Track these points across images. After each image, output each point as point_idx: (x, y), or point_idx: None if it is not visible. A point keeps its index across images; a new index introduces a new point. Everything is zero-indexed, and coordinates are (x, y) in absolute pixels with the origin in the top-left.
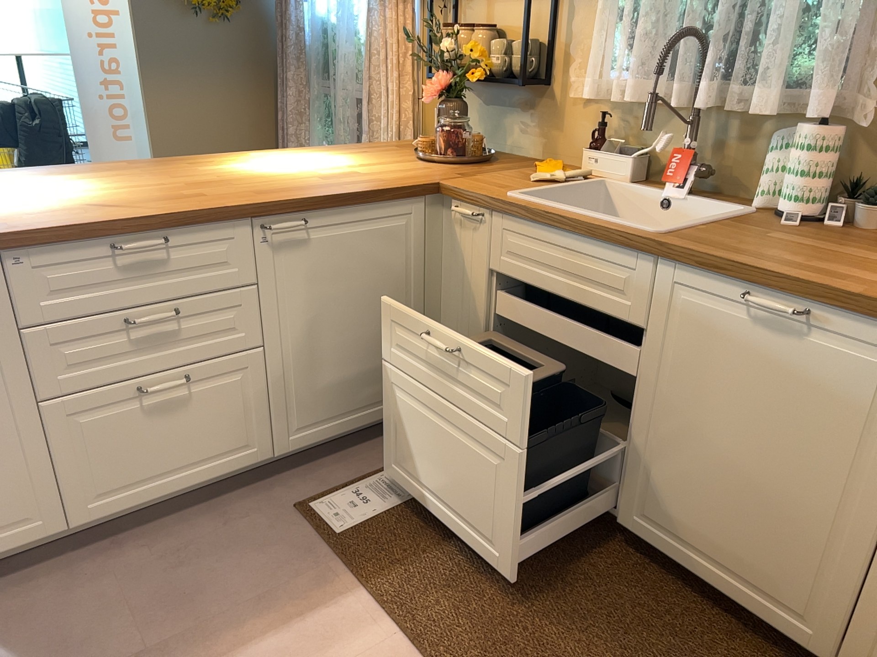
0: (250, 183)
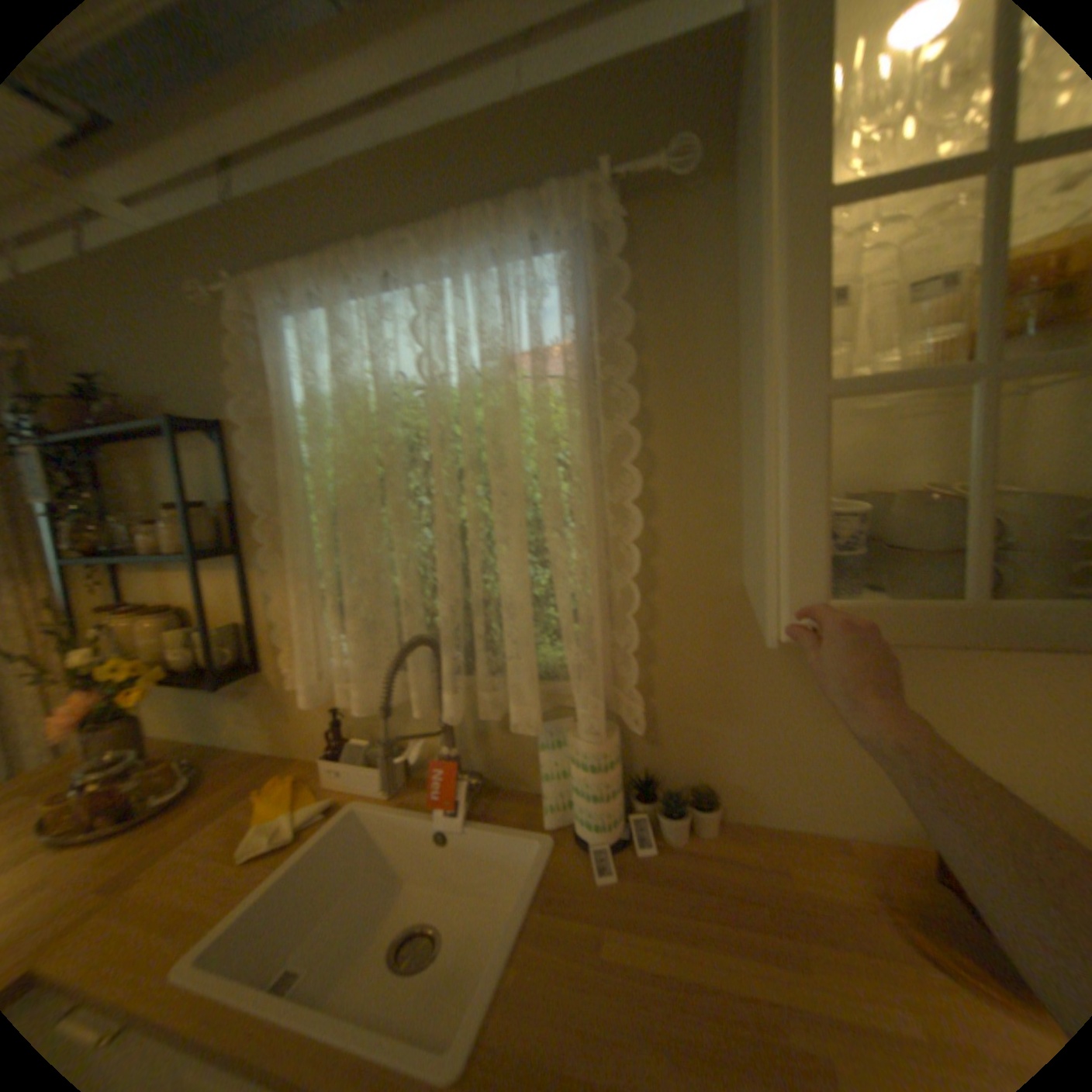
0: None
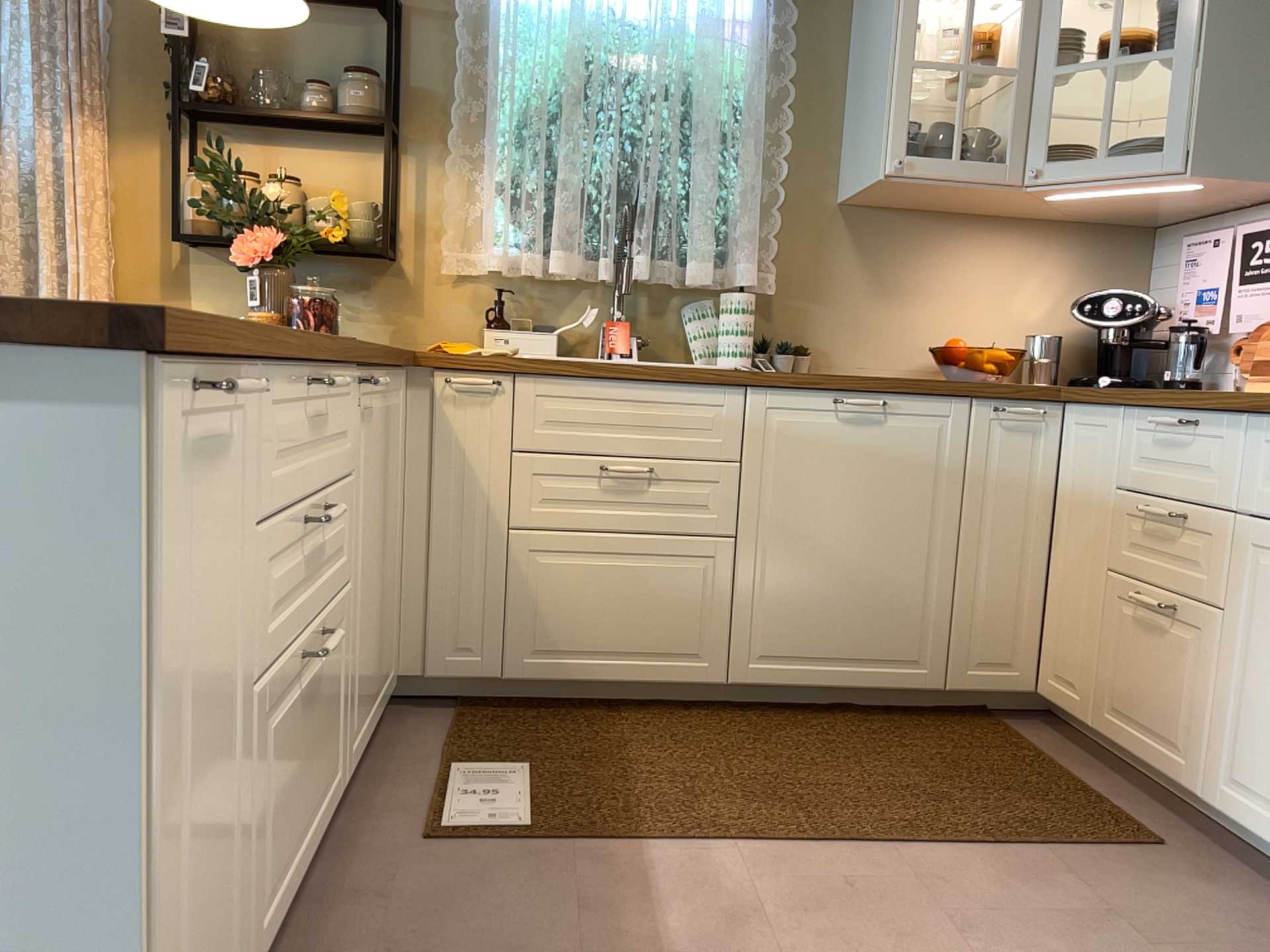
0: None
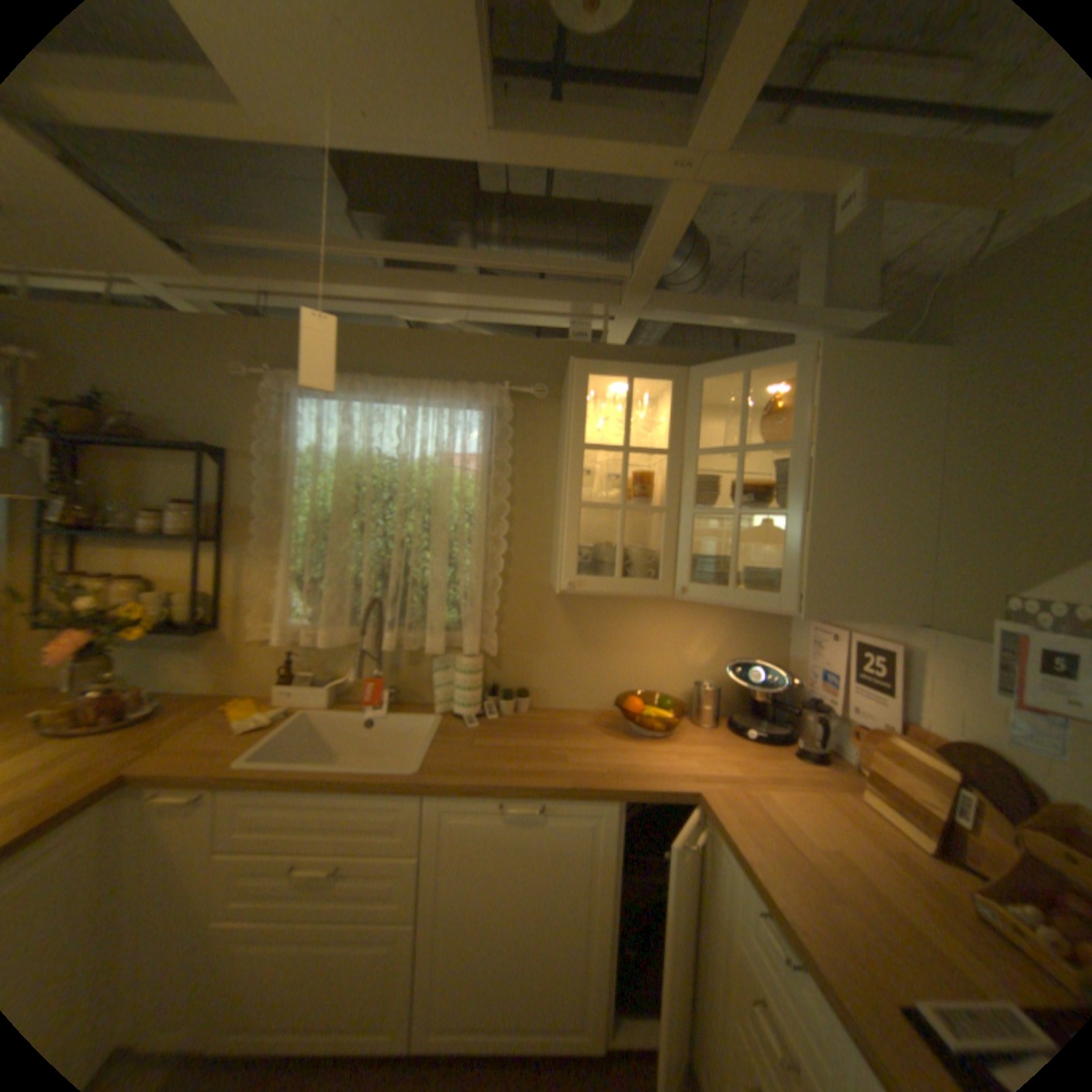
0: None
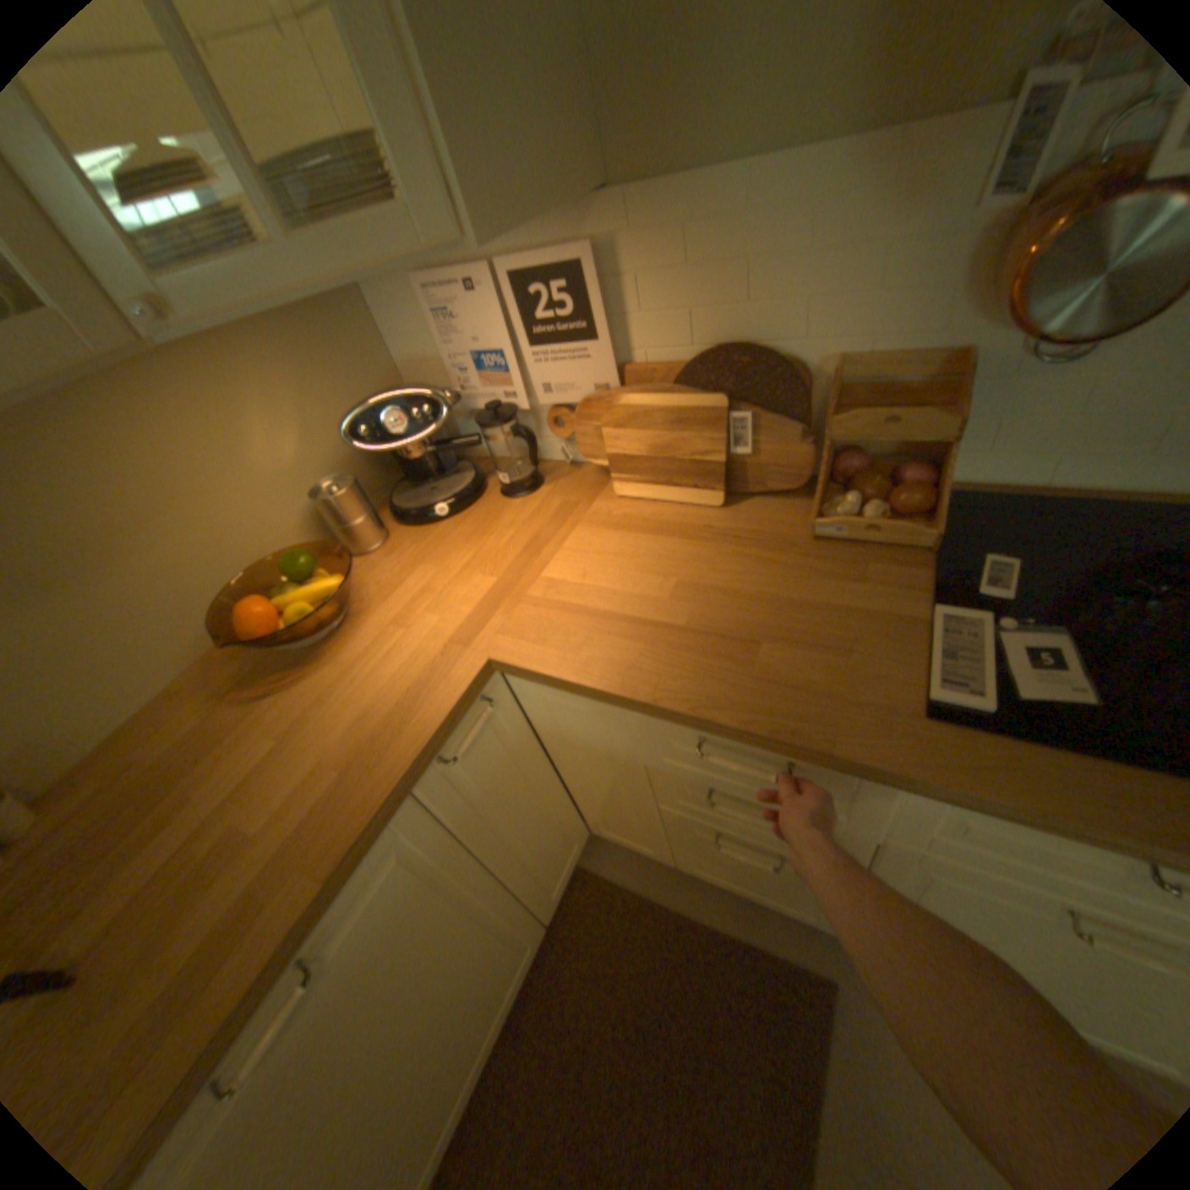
0: None
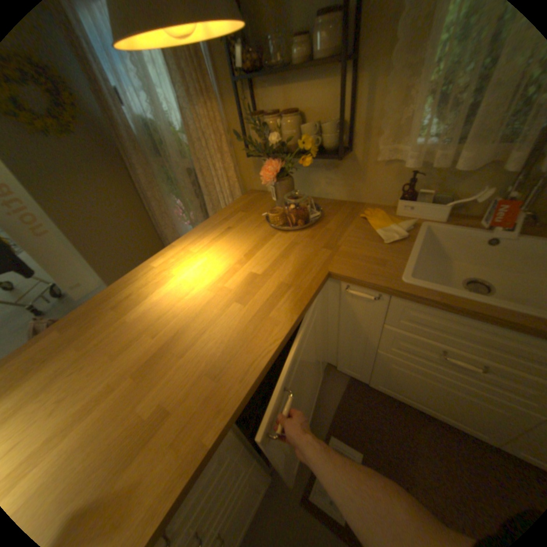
0: (189, 344)
